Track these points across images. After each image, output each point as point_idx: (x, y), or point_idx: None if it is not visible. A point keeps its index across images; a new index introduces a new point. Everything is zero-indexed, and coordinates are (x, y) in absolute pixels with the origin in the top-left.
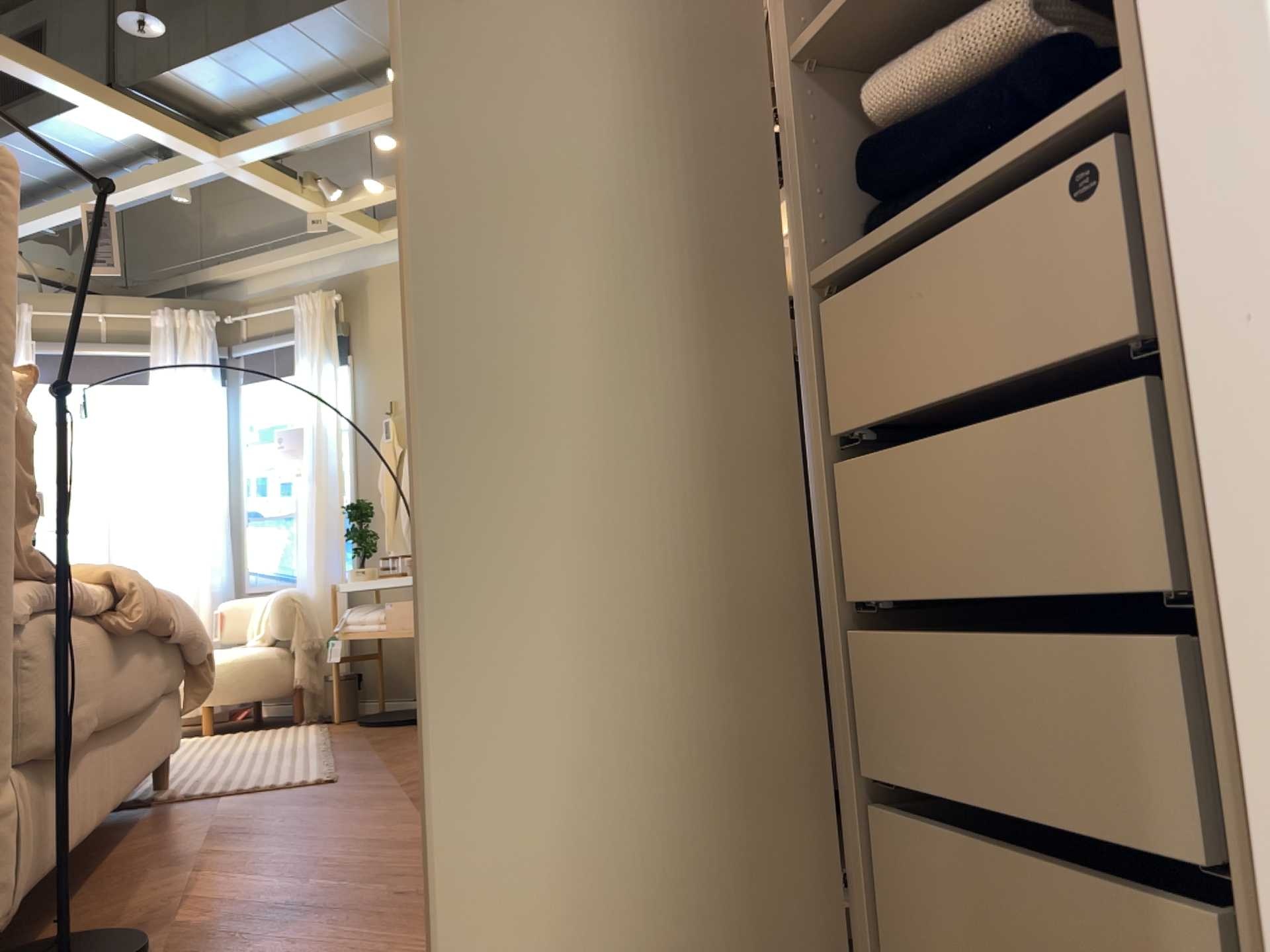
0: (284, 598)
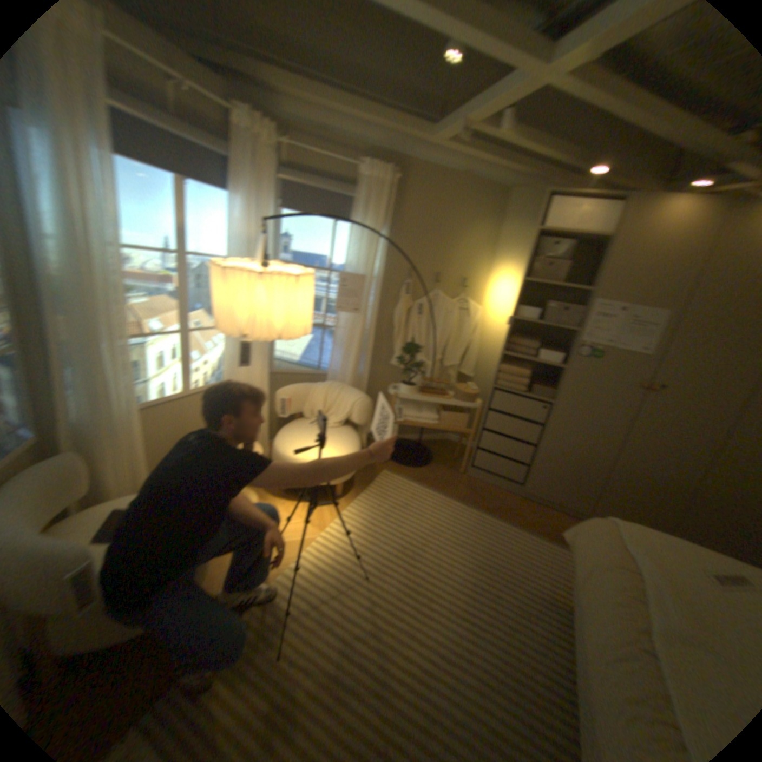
0: (365, 405)
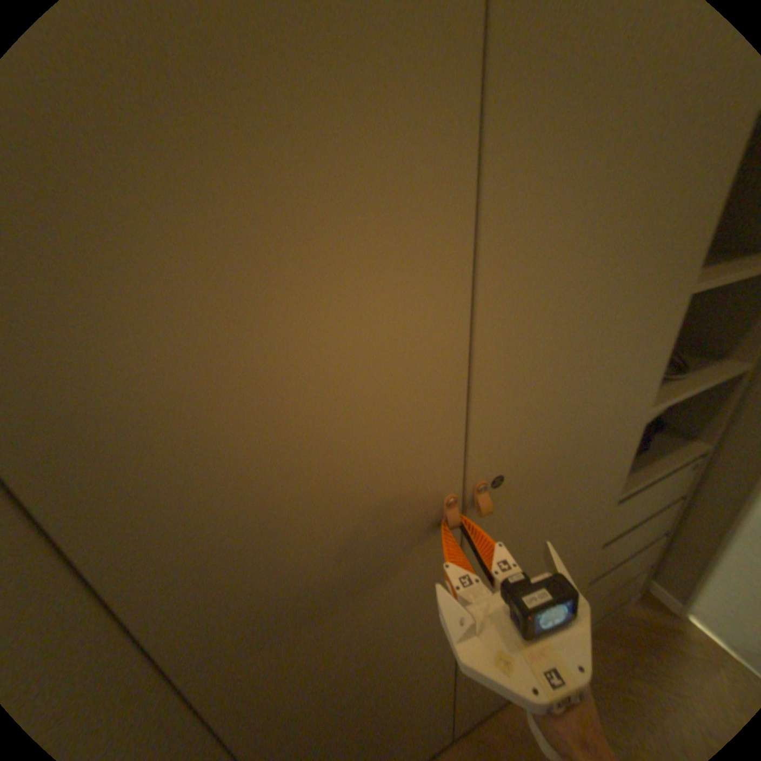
0: None
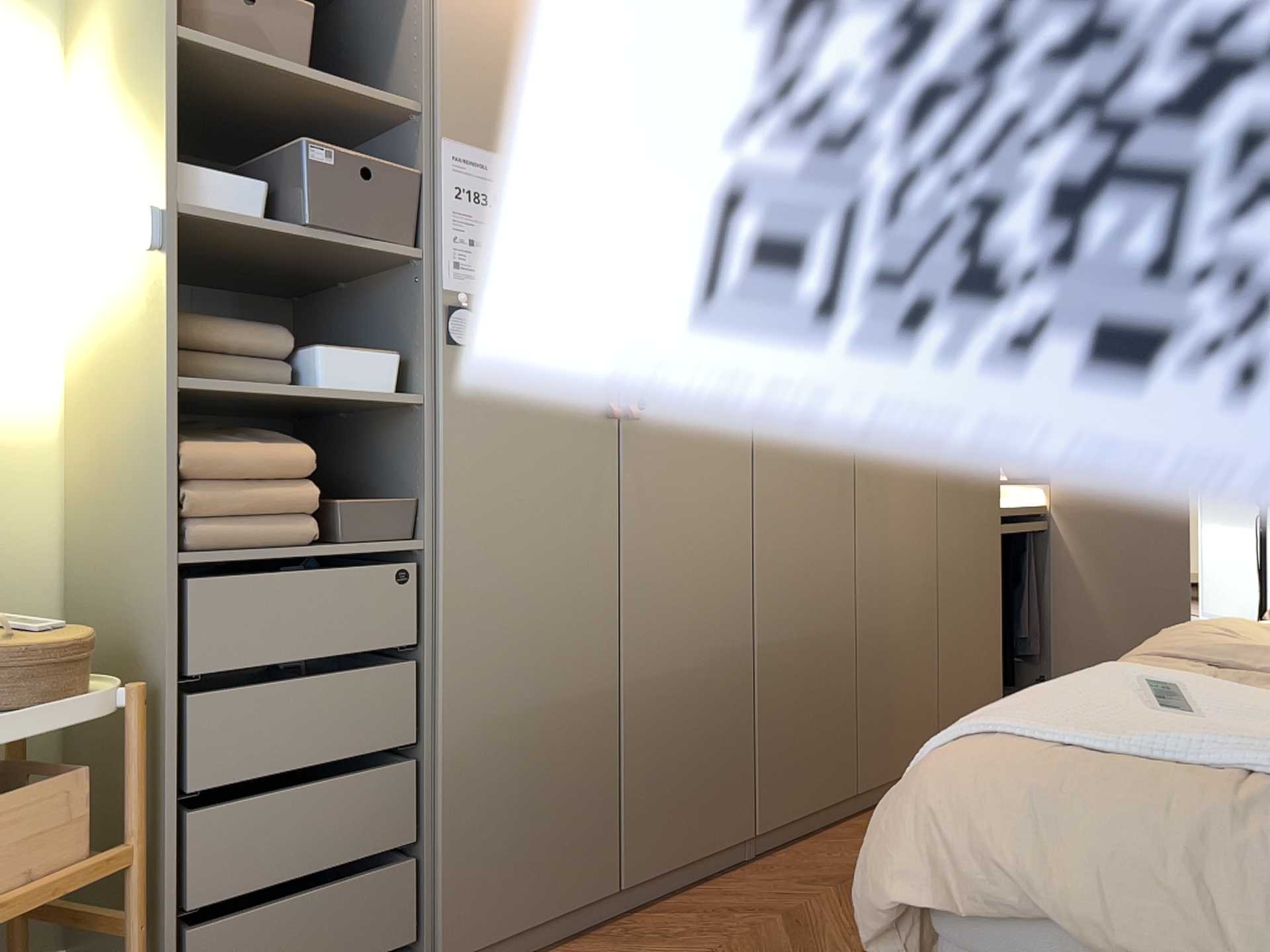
0: None
